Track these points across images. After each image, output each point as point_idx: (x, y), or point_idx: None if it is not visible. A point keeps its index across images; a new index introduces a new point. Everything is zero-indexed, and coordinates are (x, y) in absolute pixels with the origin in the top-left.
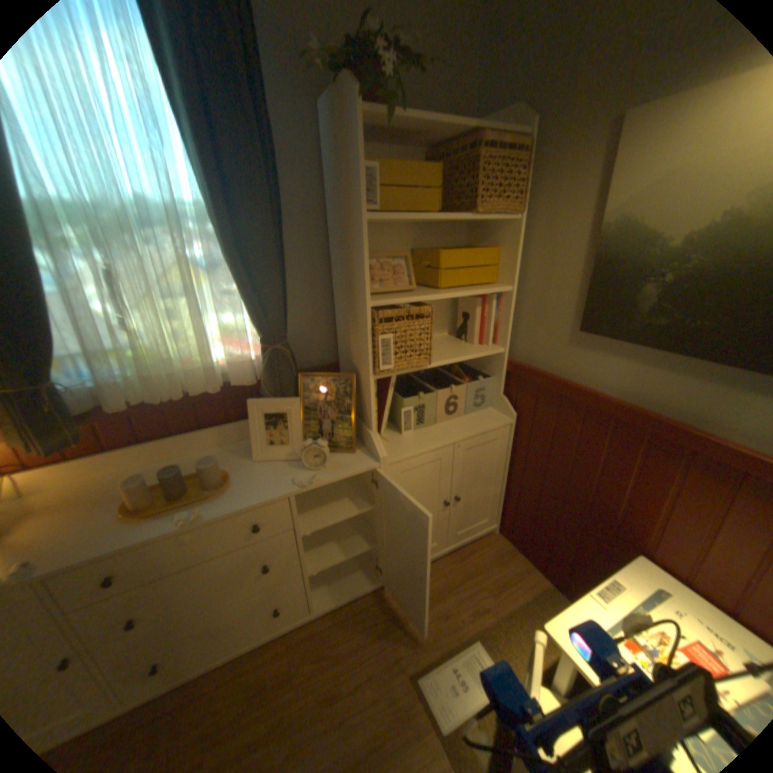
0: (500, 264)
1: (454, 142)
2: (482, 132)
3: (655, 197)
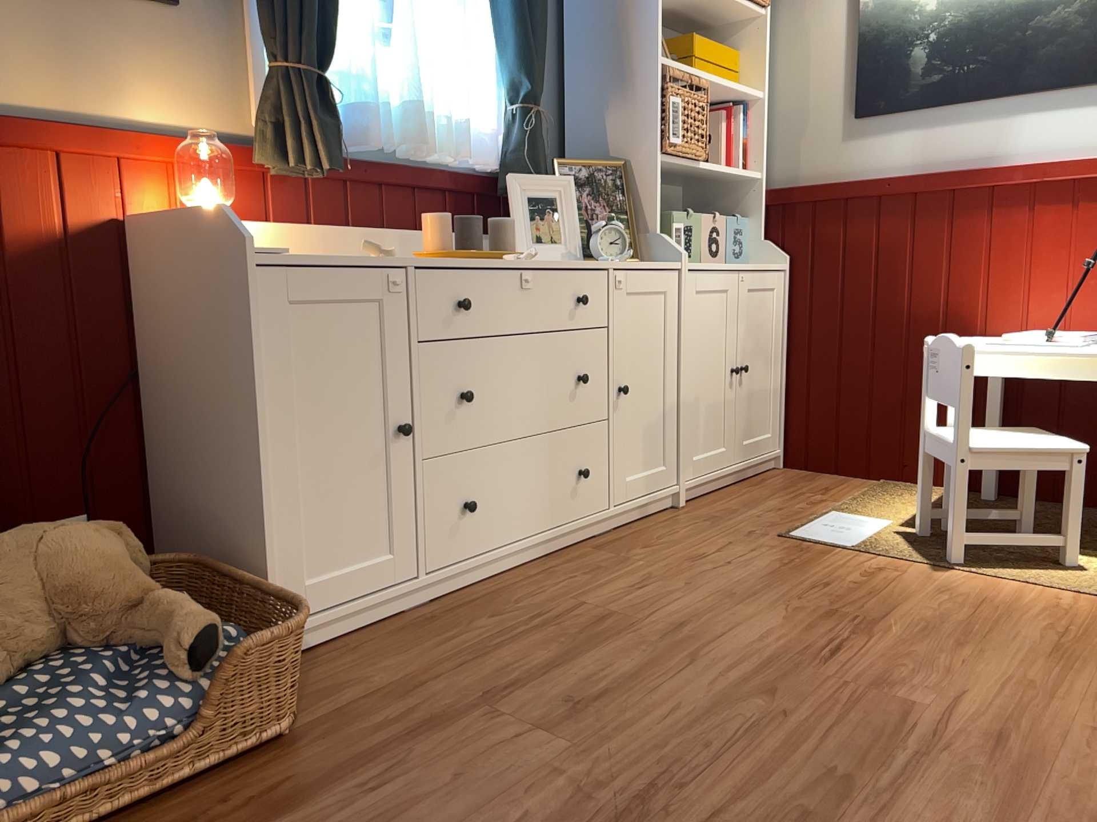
0: (740, 72)
1: None
2: None
3: None
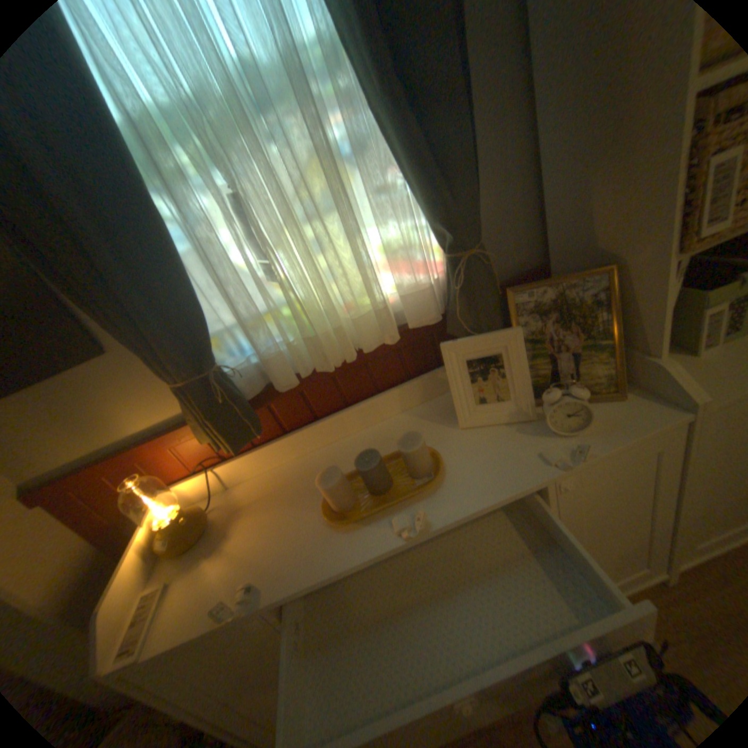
0: None
1: None
2: None
3: None
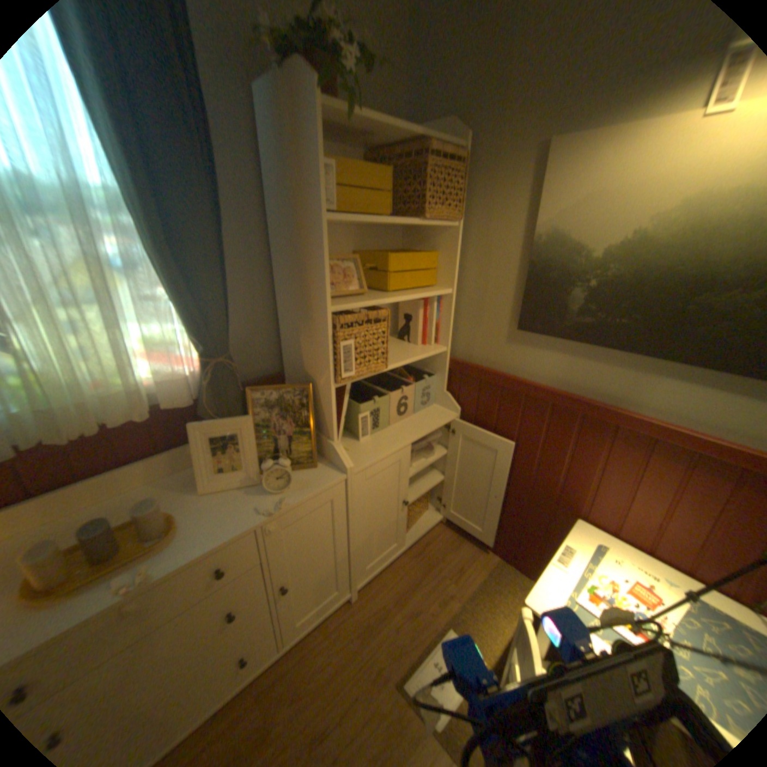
0: (439, 267)
1: (395, 146)
2: (426, 140)
3: (579, 215)
